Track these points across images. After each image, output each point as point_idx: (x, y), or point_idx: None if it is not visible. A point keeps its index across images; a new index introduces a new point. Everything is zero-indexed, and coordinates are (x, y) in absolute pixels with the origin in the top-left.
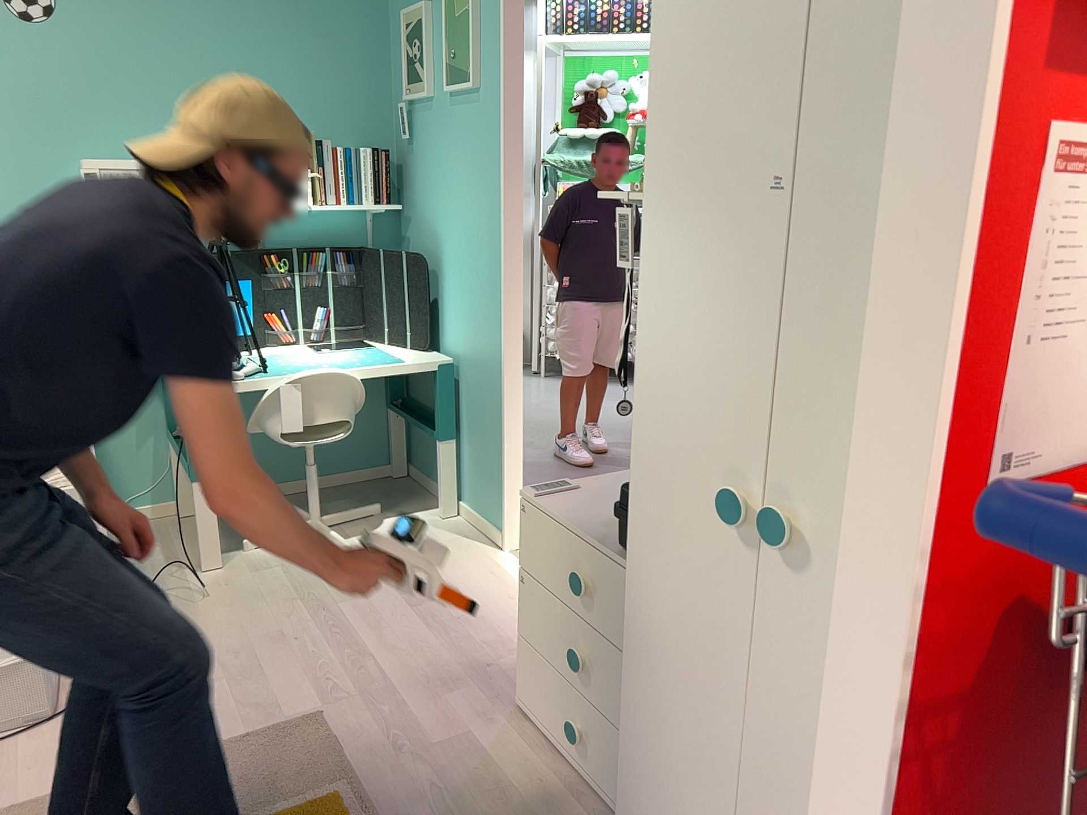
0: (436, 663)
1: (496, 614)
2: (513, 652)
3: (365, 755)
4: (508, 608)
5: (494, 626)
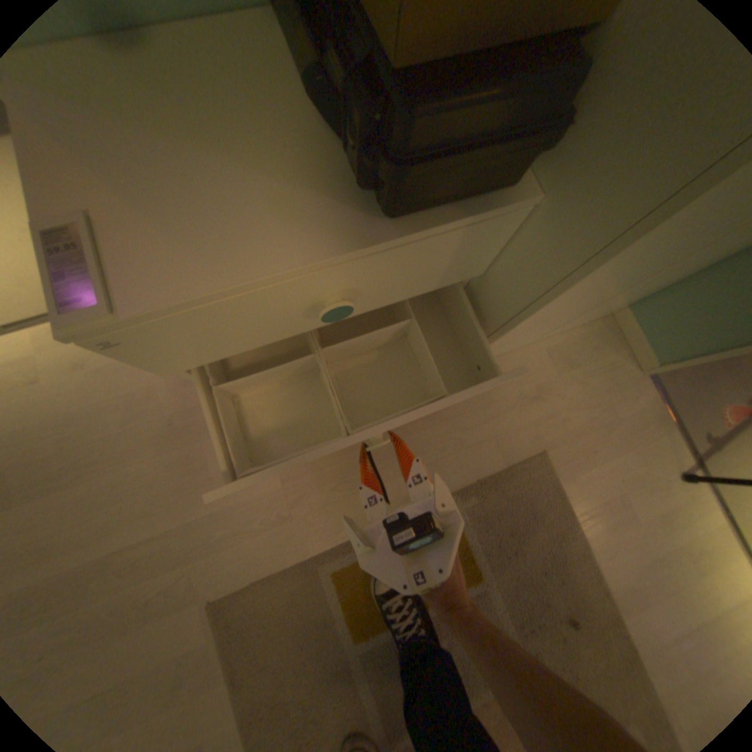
0: (148, 480)
1: (61, 404)
2: (150, 396)
3: (282, 553)
4: (54, 388)
5: (88, 410)
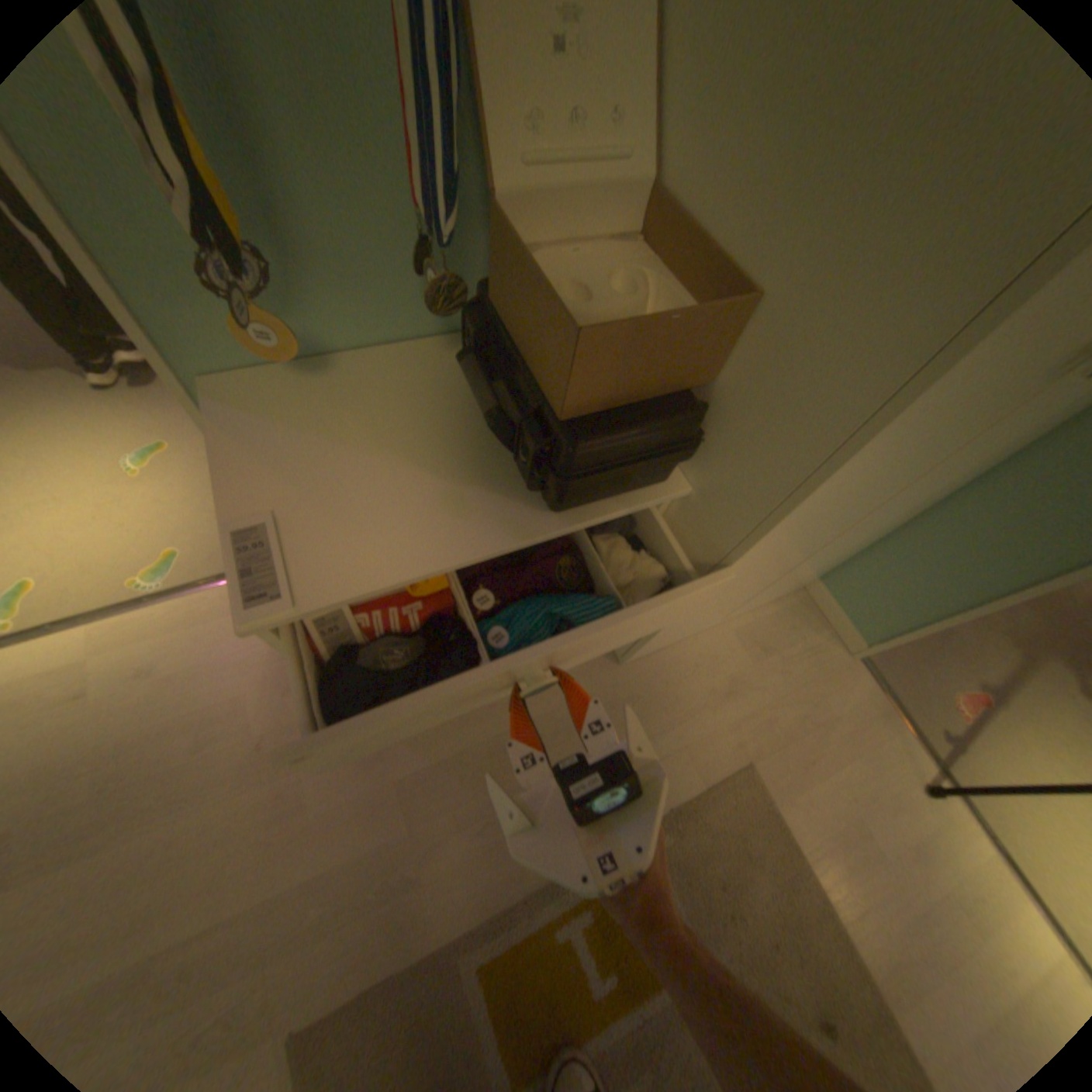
0: (221, 832)
1: (114, 726)
2: (237, 710)
3: (406, 938)
4: (106, 704)
5: (149, 732)
